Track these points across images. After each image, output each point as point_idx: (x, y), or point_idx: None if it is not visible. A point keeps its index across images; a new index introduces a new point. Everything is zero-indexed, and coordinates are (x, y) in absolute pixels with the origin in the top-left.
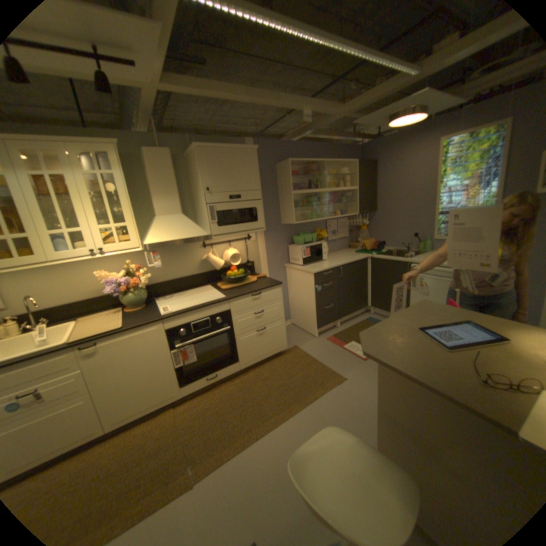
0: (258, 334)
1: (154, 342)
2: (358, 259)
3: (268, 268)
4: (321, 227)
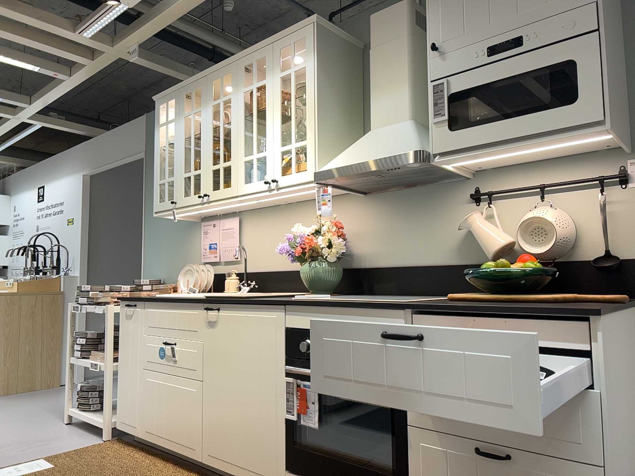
0: (478, 464)
1: (267, 343)
2: None
3: None
4: None
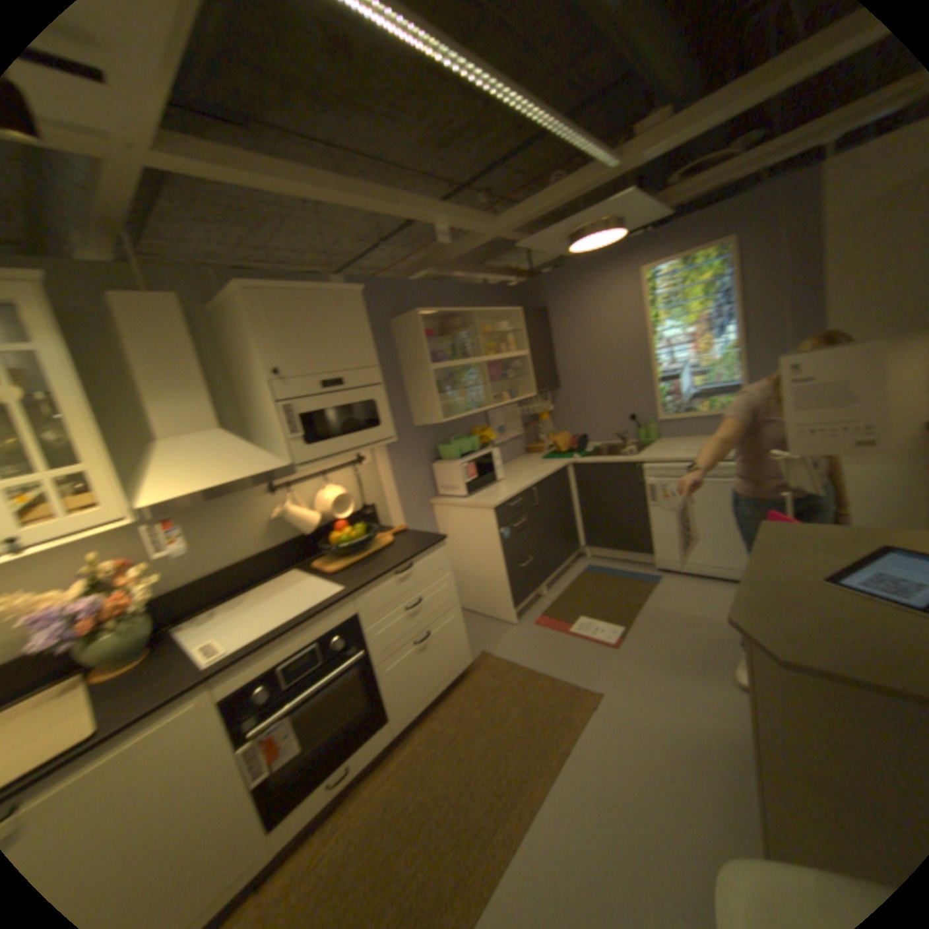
0: (418, 649)
1: (192, 741)
2: (555, 469)
3: (404, 512)
4: (482, 423)
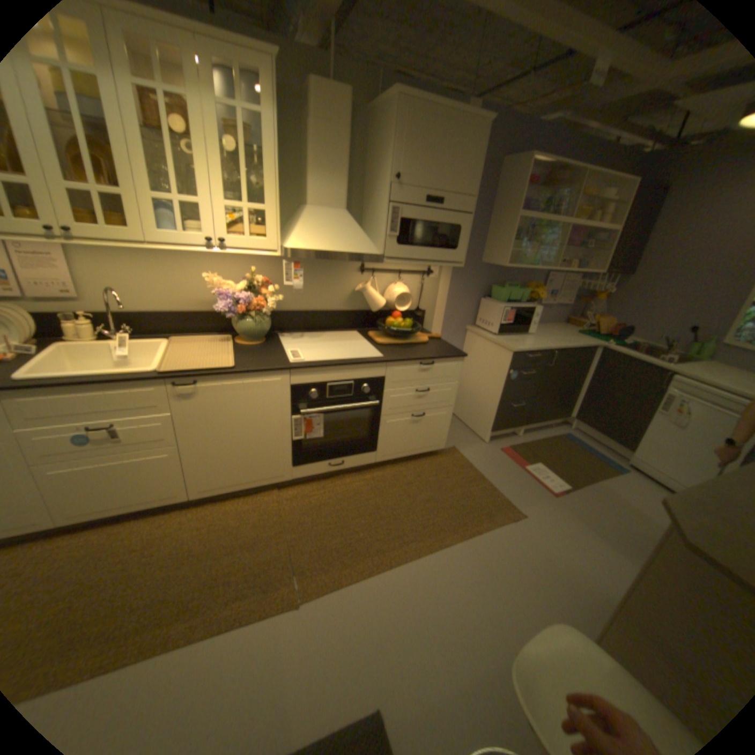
0: (411, 420)
1: (272, 398)
2: (584, 345)
3: (442, 326)
4: (539, 280)
